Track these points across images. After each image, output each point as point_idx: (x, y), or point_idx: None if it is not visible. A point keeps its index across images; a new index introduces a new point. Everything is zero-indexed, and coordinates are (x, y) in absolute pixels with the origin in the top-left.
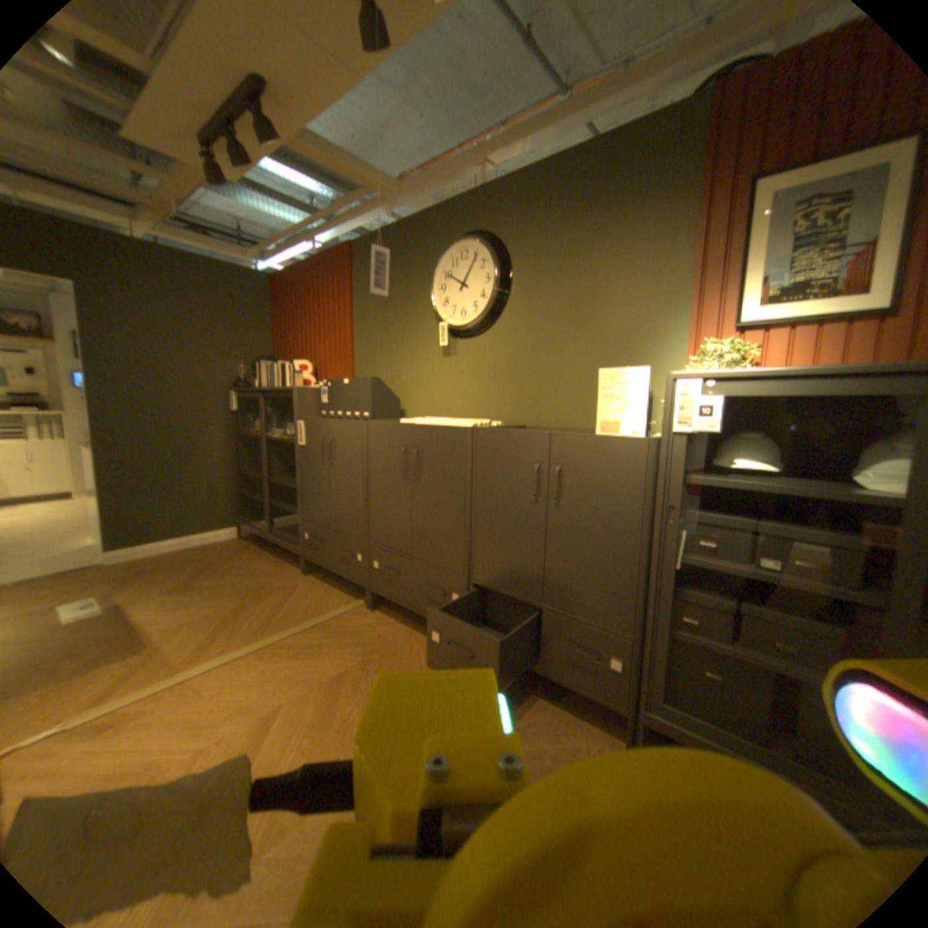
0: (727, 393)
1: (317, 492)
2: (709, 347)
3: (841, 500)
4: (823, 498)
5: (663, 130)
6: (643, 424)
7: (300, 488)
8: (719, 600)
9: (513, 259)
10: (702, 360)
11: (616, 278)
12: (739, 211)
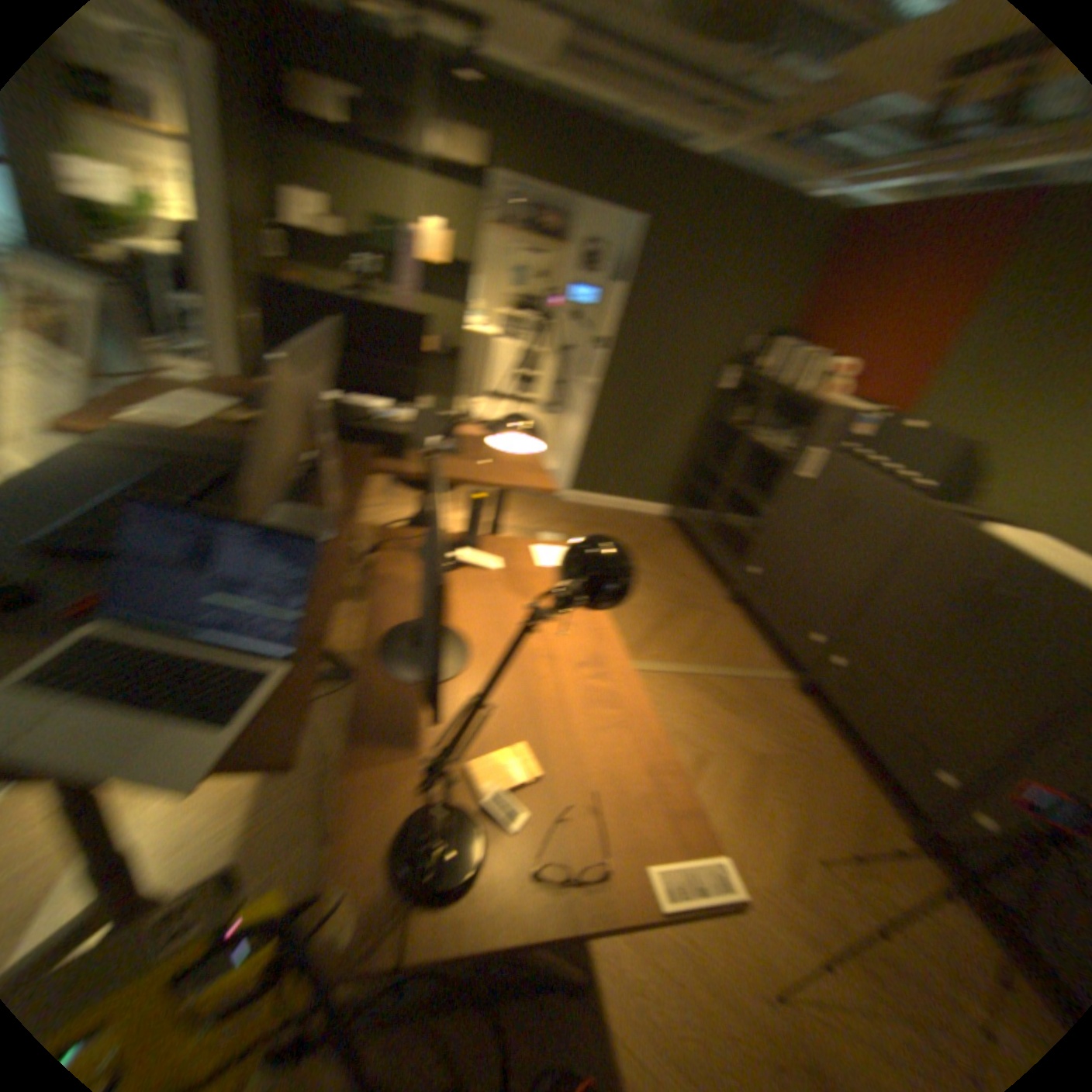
0: None
1: (796, 538)
2: None
3: None
4: None
5: None
6: None
7: (770, 516)
8: None
9: None
10: None
11: None
12: None
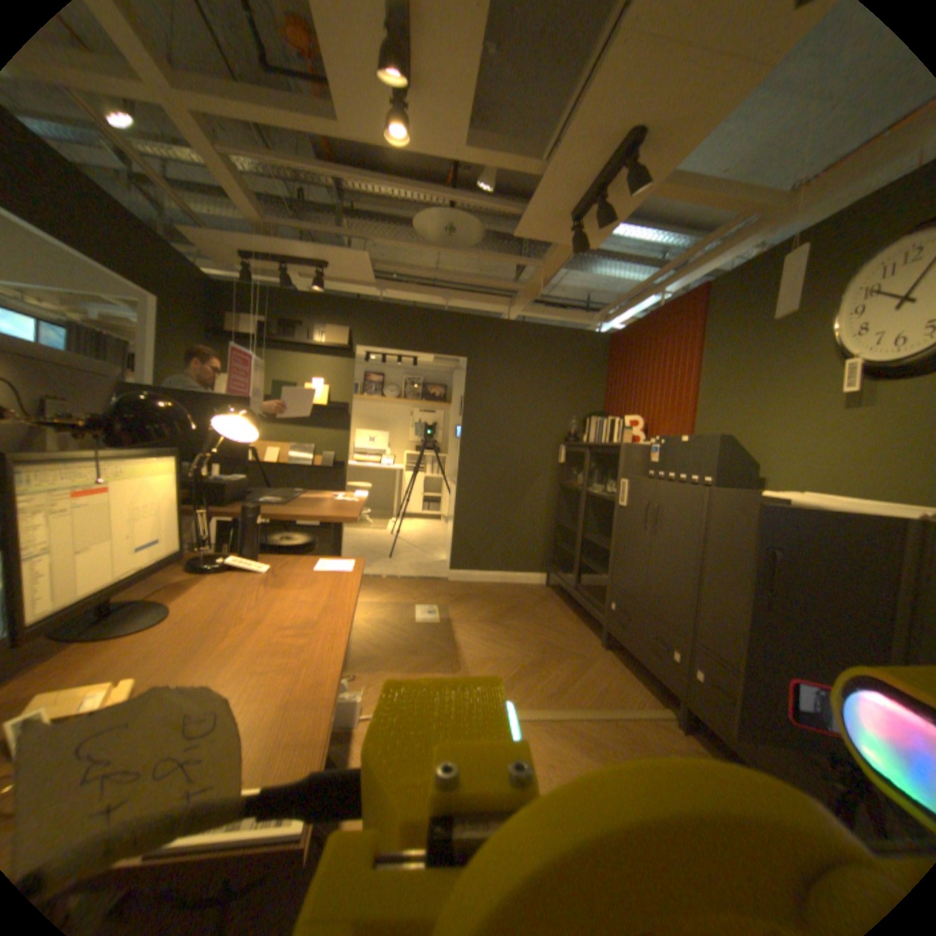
0: None
1: (631, 561)
2: None
3: None
4: None
5: None
6: None
7: (611, 551)
8: None
9: None
10: None
11: None
12: None
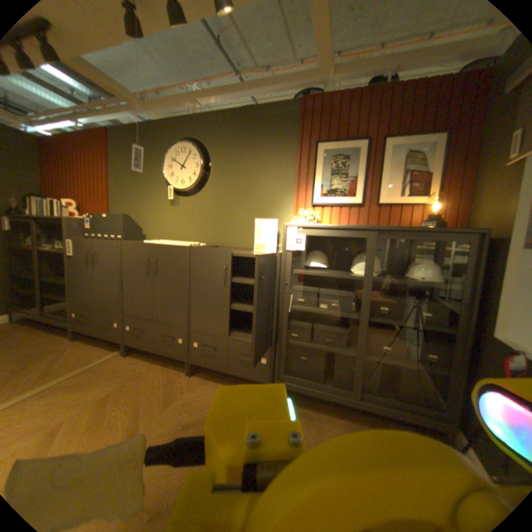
0: (306, 233)
1: (82, 285)
2: (301, 212)
3: (345, 277)
4: (340, 277)
5: (281, 110)
6: (275, 246)
7: (67, 283)
8: (305, 323)
9: (211, 157)
10: (298, 218)
11: (262, 175)
12: (311, 154)
